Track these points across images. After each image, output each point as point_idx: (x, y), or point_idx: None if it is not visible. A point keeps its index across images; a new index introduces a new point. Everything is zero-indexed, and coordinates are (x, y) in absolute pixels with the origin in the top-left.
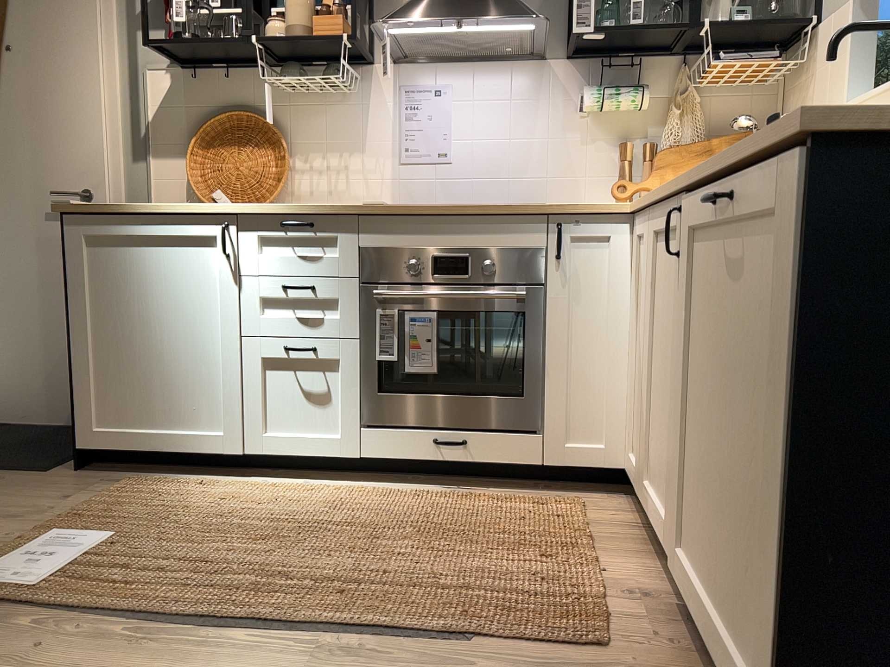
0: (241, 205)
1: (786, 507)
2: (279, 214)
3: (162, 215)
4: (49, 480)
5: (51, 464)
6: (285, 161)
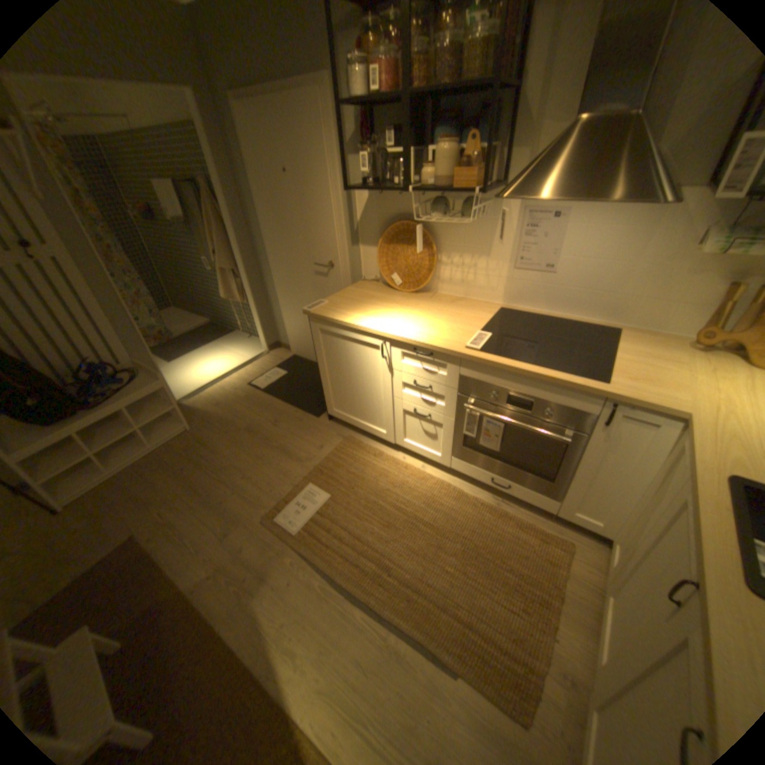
0: (393, 329)
1: None
2: (412, 343)
3: (352, 327)
4: (318, 426)
5: (321, 410)
6: (434, 261)
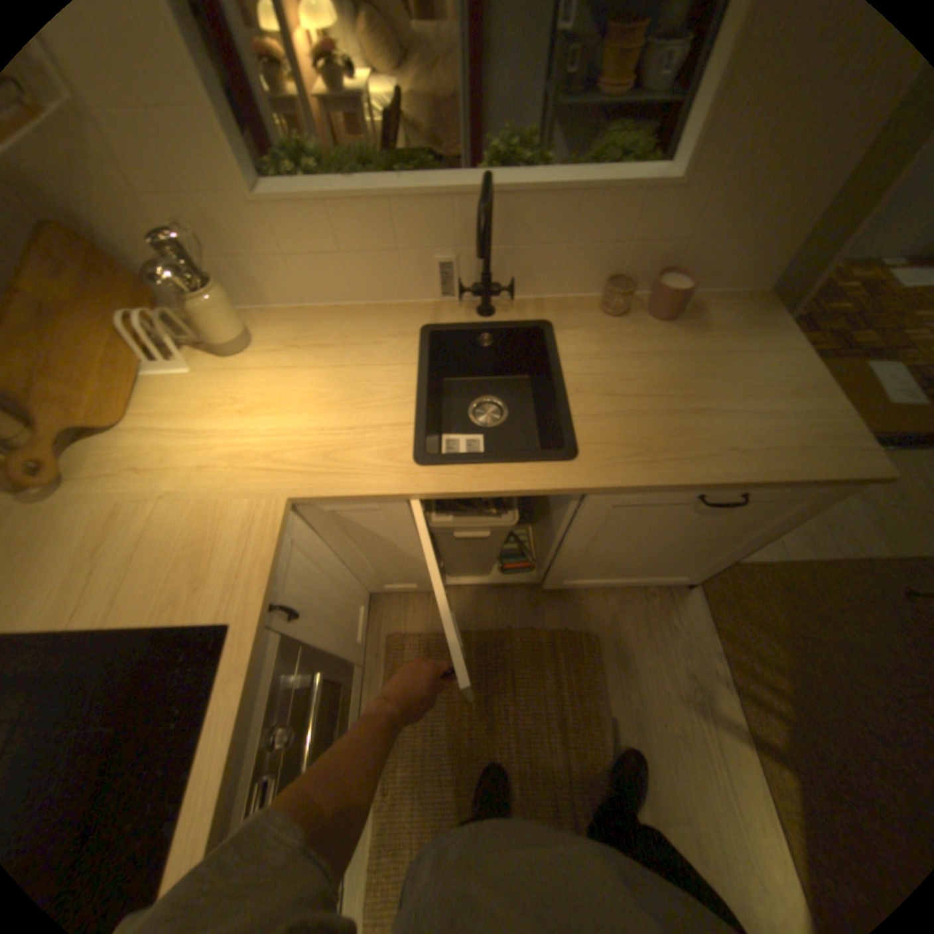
0: None
1: (732, 555)
2: None
3: None
4: None
5: None
6: None
